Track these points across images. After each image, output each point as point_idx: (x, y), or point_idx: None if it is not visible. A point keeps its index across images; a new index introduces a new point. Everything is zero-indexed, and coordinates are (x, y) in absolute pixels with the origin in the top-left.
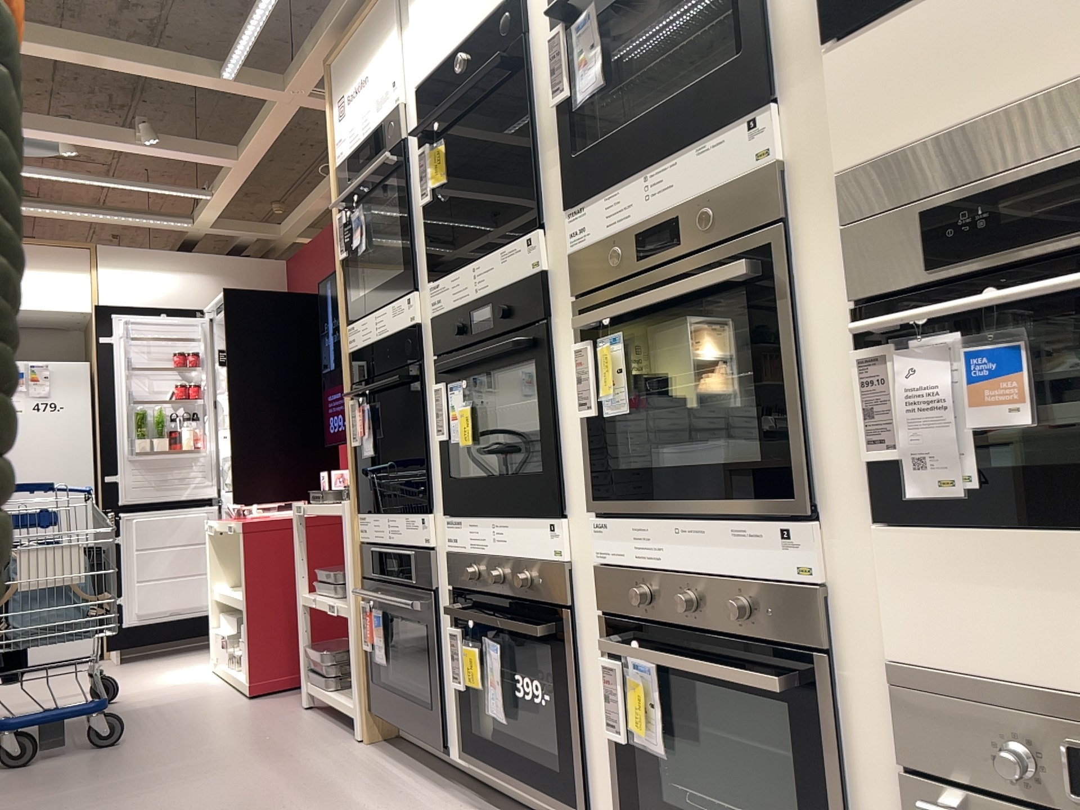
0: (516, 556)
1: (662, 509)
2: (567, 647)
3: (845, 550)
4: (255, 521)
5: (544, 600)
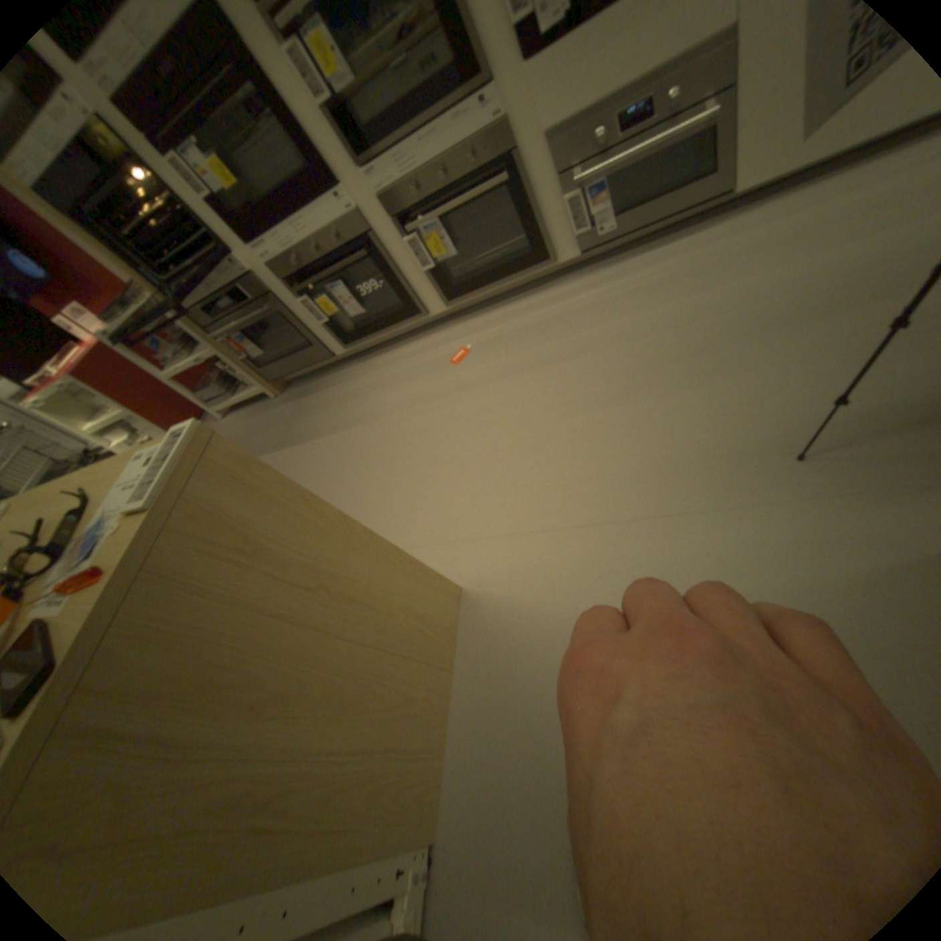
0: (320, 226)
1: (406, 129)
2: (382, 248)
3: (511, 85)
4: (75, 367)
5: (353, 236)
